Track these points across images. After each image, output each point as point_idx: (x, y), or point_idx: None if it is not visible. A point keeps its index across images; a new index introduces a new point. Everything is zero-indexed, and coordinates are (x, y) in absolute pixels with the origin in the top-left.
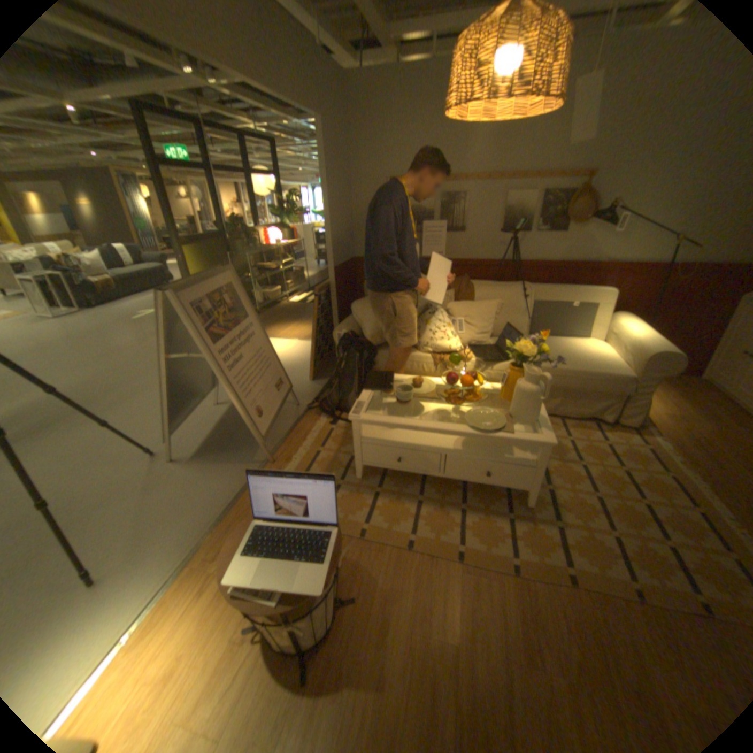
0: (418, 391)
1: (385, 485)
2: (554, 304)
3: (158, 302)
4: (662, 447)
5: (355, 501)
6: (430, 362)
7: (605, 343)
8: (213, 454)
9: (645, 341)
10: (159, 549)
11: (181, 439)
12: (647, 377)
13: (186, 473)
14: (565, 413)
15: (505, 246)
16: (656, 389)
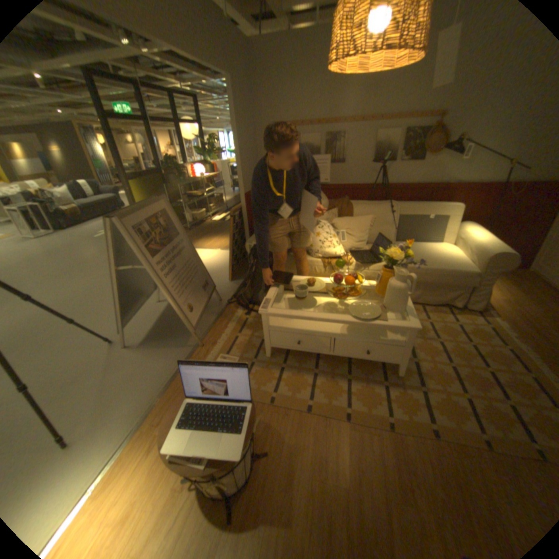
0: (312, 288)
1: (289, 362)
2: (415, 217)
3: (108, 226)
4: (501, 325)
5: (266, 375)
6: (321, 264)
7: (455, 246)
8: (157, 340)
9: (487, 244)
10: (117, 417)
11: (132, 329)
12: (489, 272)
13: (137, 356)
14: (425, 301)
15: (376, 172)
16: (495, 282)
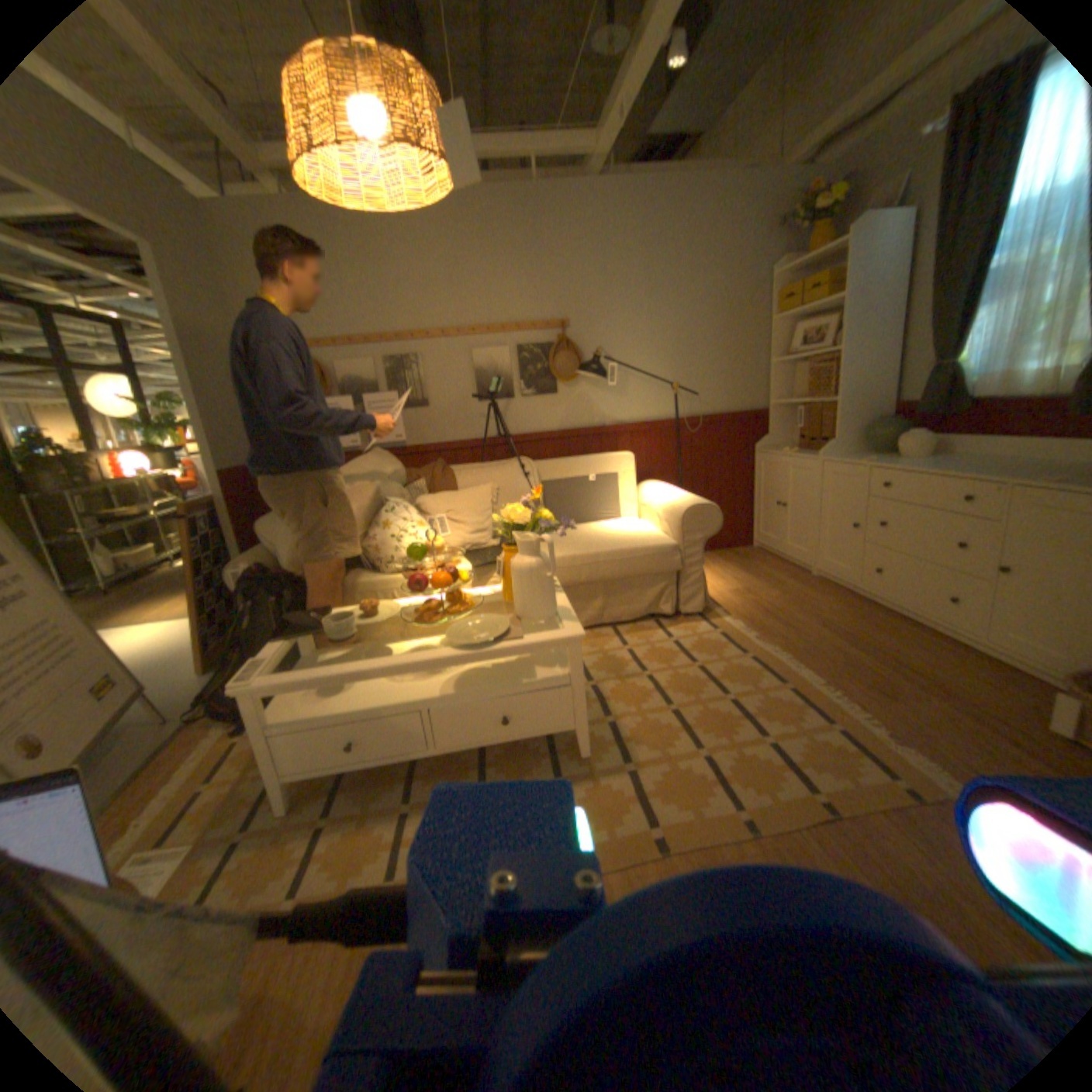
0: (371, 621)
1: (333, 810)
2: (561, 477)
3: None
4: (731, 626)
5: (266, 863)
6: (402, 585)
7: (636, 517)
8: None
9: (672, 500)
10: None
11: None
12: (687, 540)
13: None
14: (613, 617)
15: (486, 418)
16: (701, 555)
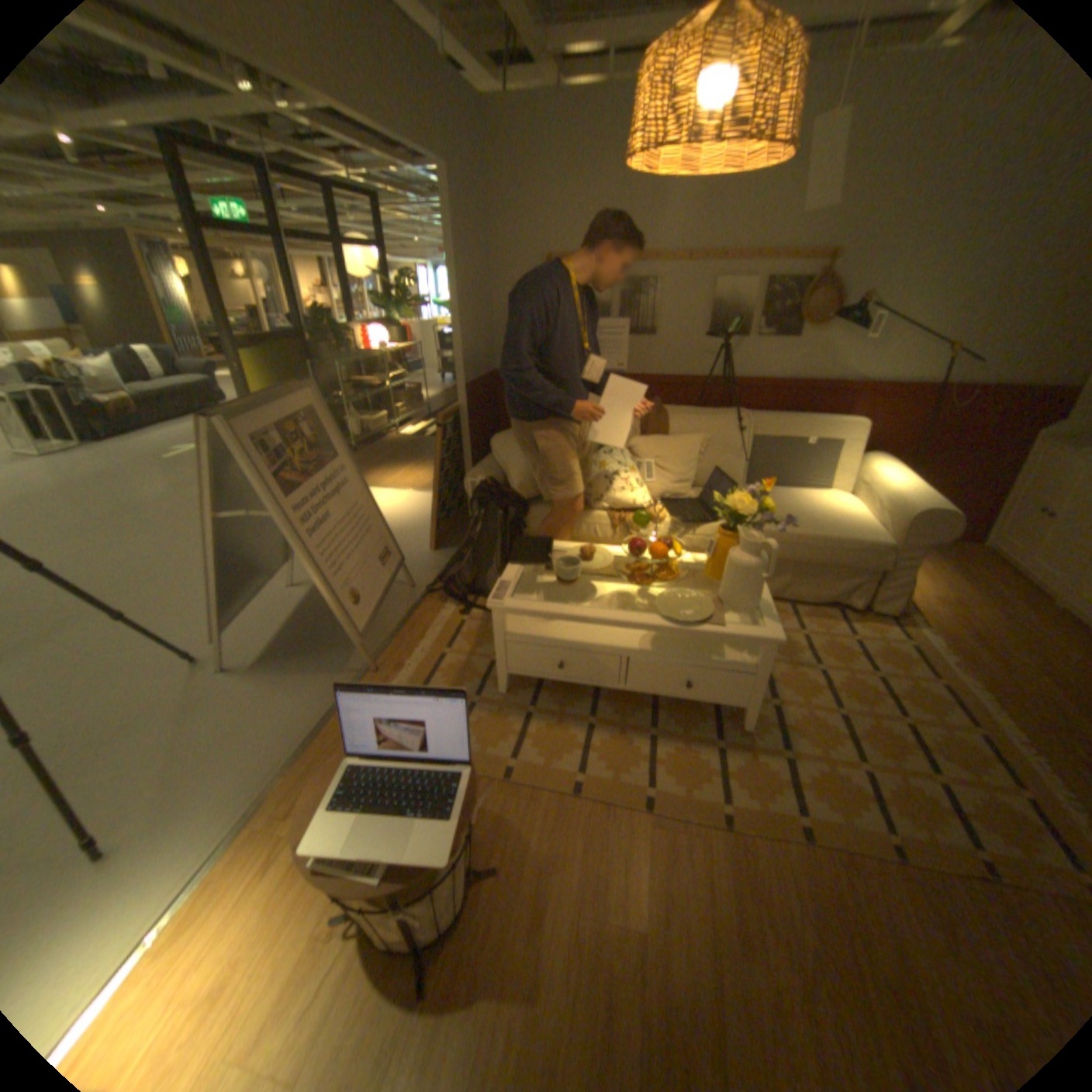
0: (589, 565)
1: (541, 703)
2: (782, 440)
3: (200, 434)
4: (931, 643)
5: (497, 726)
6: (606, 523)
7: (853, 497)
8: (285, 660)
9: (908, 493)
10: (204, 804)
11: (237, 638)
12: (911, 544)
13: (245, 689)
14: (797, 597)
15: (713, 356)
16: (922, 562)
